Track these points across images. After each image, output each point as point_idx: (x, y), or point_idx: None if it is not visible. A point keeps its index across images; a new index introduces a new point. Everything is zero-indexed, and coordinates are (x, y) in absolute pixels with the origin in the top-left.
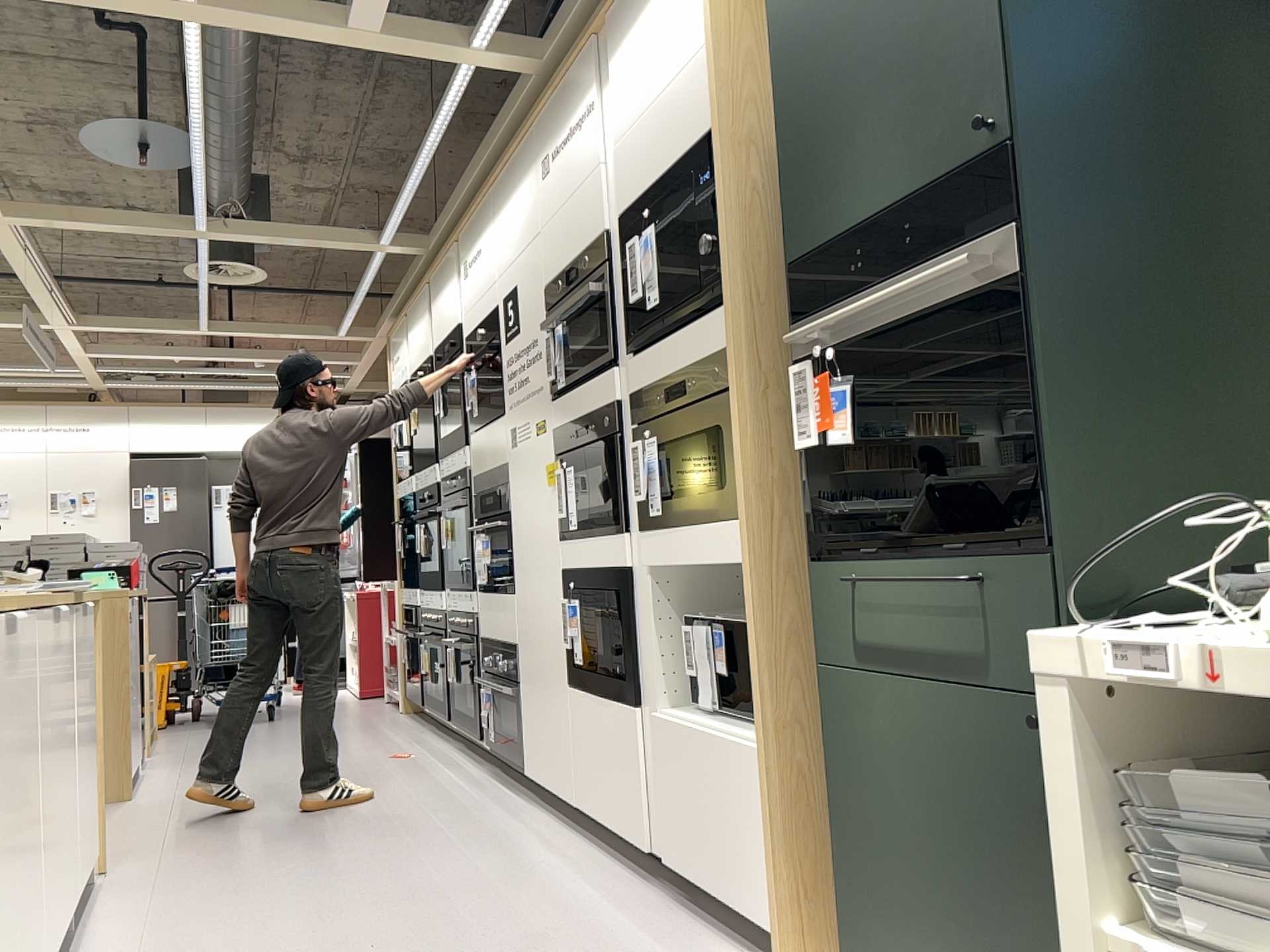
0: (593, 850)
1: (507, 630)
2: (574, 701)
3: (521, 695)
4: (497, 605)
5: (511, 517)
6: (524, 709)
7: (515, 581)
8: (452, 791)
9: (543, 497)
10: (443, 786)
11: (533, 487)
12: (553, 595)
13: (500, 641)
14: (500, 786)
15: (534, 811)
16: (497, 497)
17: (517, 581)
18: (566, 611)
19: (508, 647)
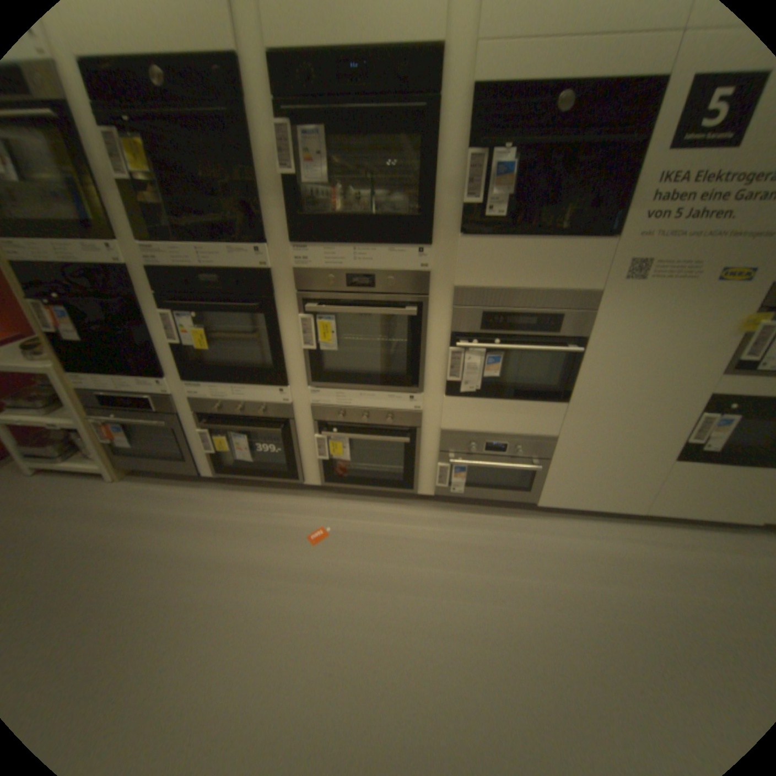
0: (671, 531)
1: (532, 426)
2: (683, 468)
3: (552, 465)
4: (509, 408)
5: (592, 342)
6: (555, 473)
7: (575, 393)
8: (475, 543)
9: (702, 336)
10: (455, 543)
11: (679, 324)
12: (679, 408)
13: (510, 433)
14: (482, 516)
15: (565, 524)
16: (559, 320)
17: (581, 393)
18: (713, 421)
19: (536, 438)
